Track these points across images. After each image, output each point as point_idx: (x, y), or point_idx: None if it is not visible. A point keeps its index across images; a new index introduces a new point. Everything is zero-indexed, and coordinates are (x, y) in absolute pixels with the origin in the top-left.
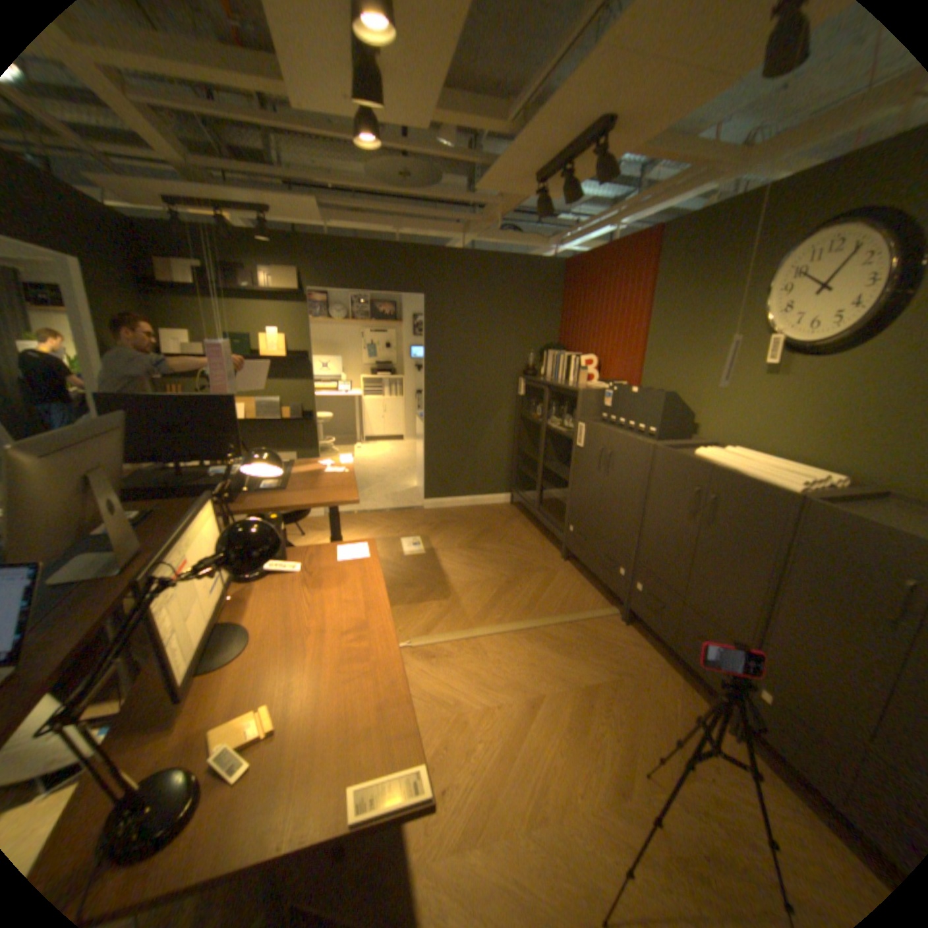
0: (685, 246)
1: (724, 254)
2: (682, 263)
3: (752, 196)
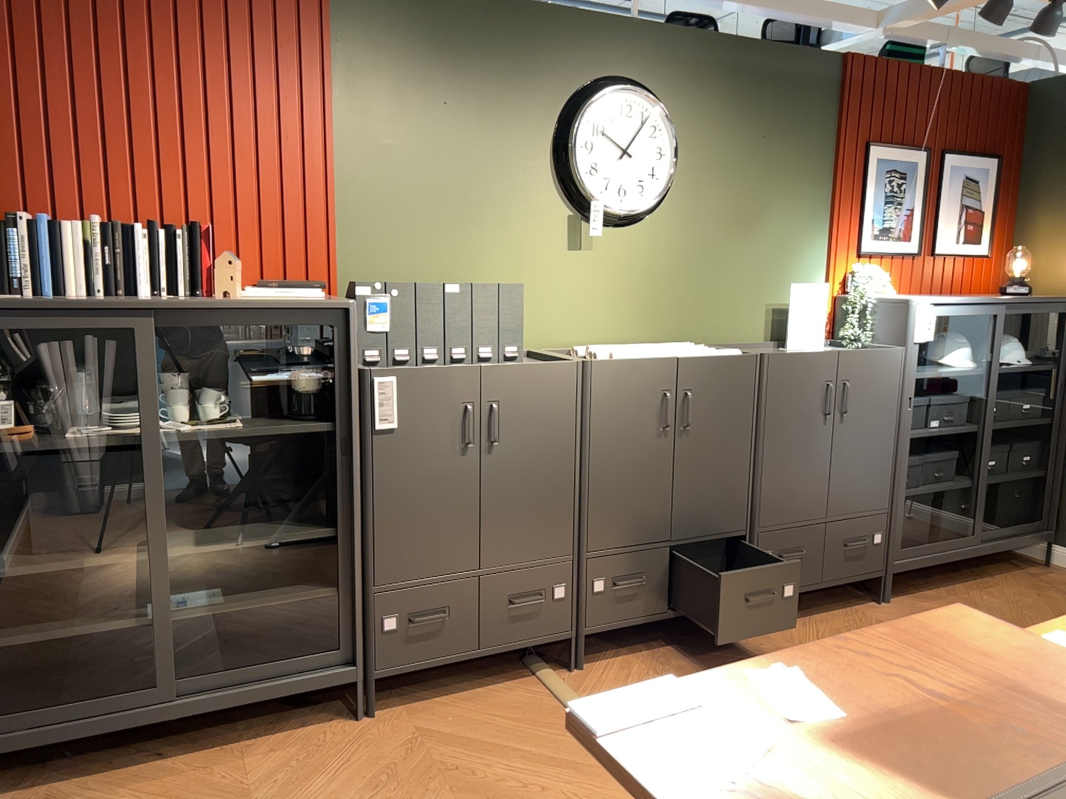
0: (393, 35)
1: (474, 74)
2: (393, 64)
3: (503, 8)
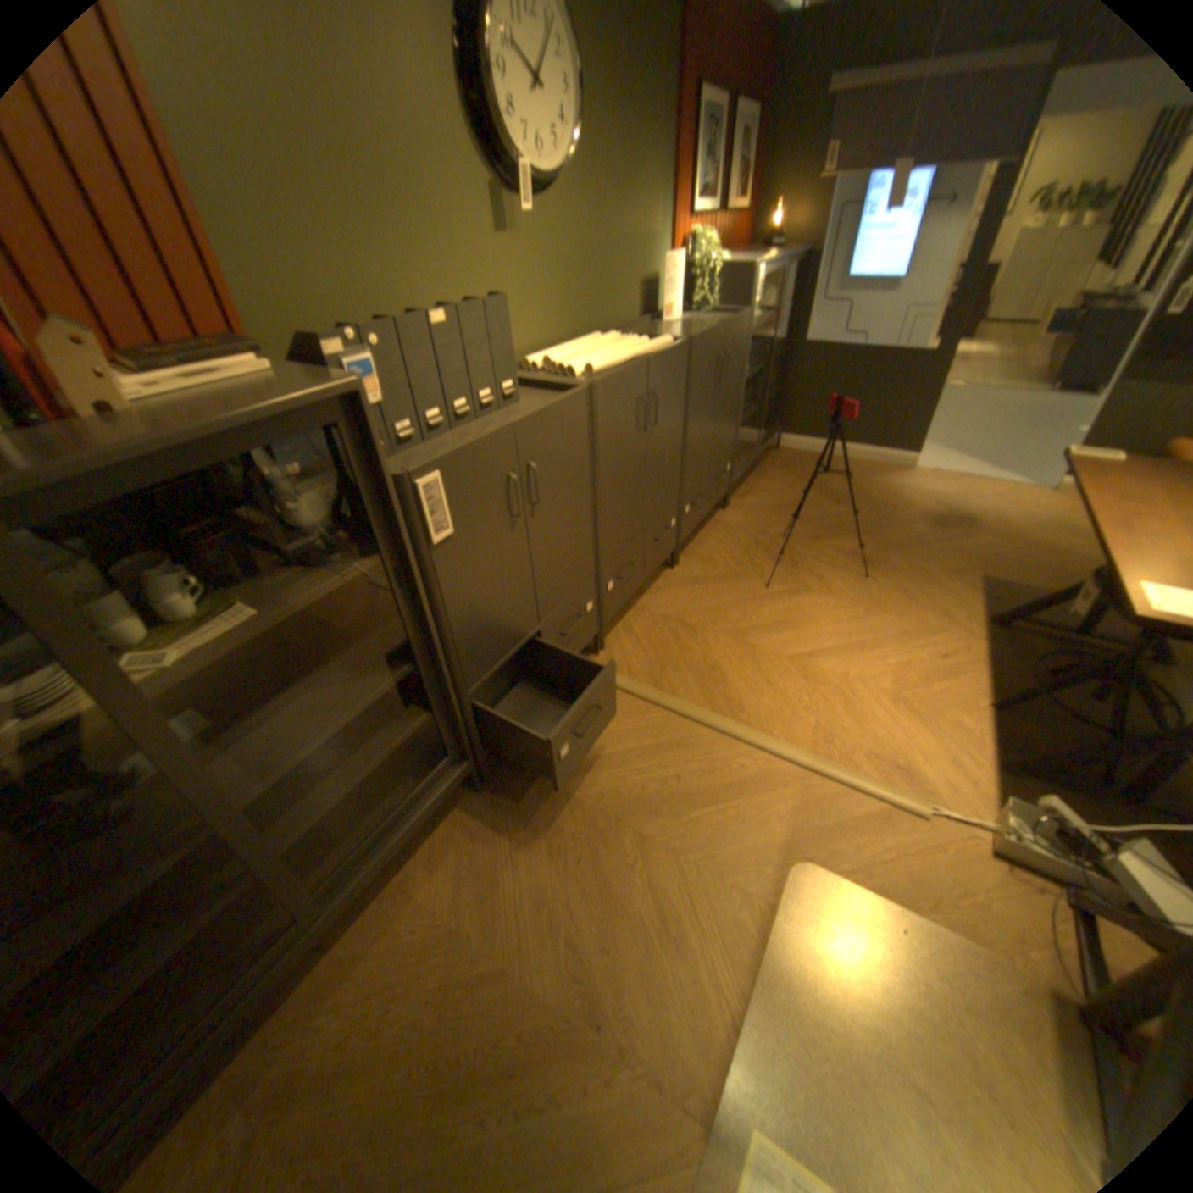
0: None
1: None
2: None
3: None
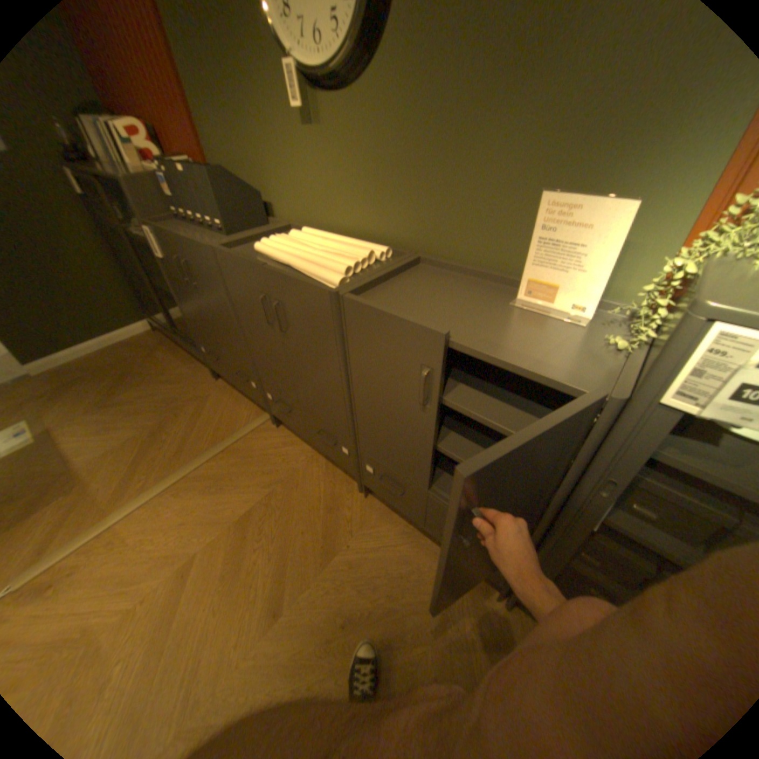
0: None
1: None
2: None
3: None
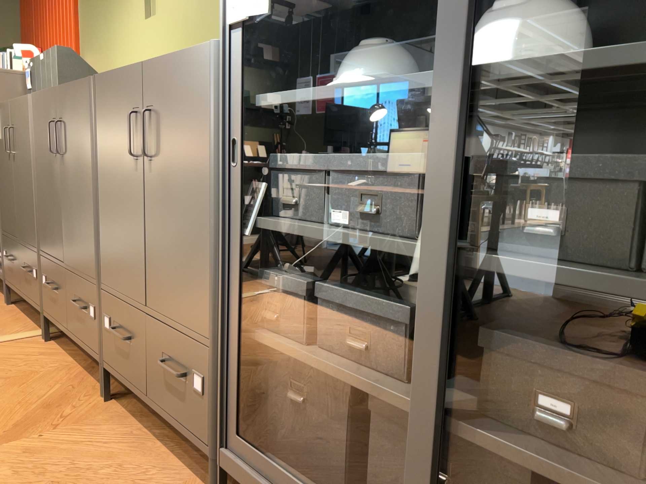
0: None
1: None
2: None
3: None
